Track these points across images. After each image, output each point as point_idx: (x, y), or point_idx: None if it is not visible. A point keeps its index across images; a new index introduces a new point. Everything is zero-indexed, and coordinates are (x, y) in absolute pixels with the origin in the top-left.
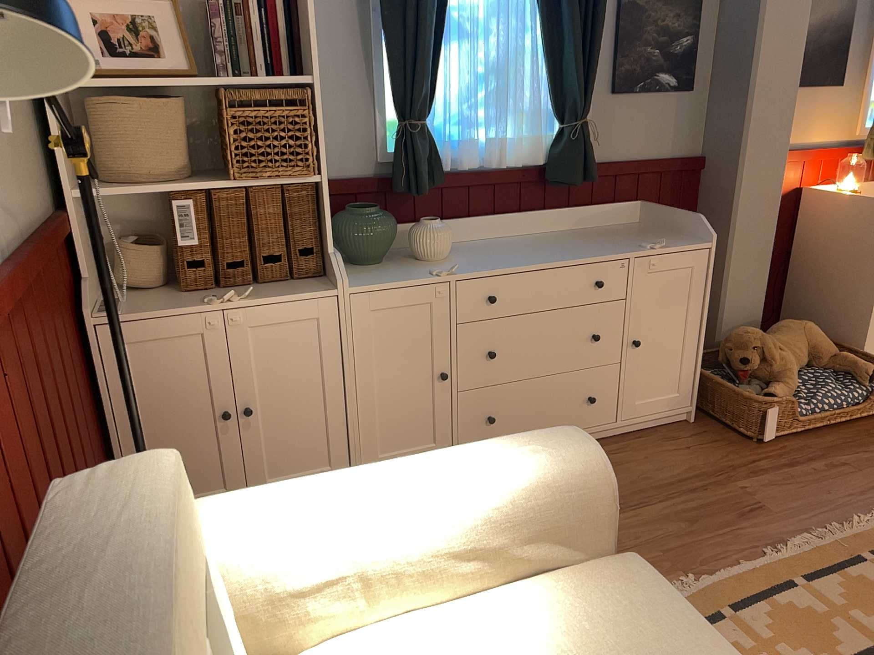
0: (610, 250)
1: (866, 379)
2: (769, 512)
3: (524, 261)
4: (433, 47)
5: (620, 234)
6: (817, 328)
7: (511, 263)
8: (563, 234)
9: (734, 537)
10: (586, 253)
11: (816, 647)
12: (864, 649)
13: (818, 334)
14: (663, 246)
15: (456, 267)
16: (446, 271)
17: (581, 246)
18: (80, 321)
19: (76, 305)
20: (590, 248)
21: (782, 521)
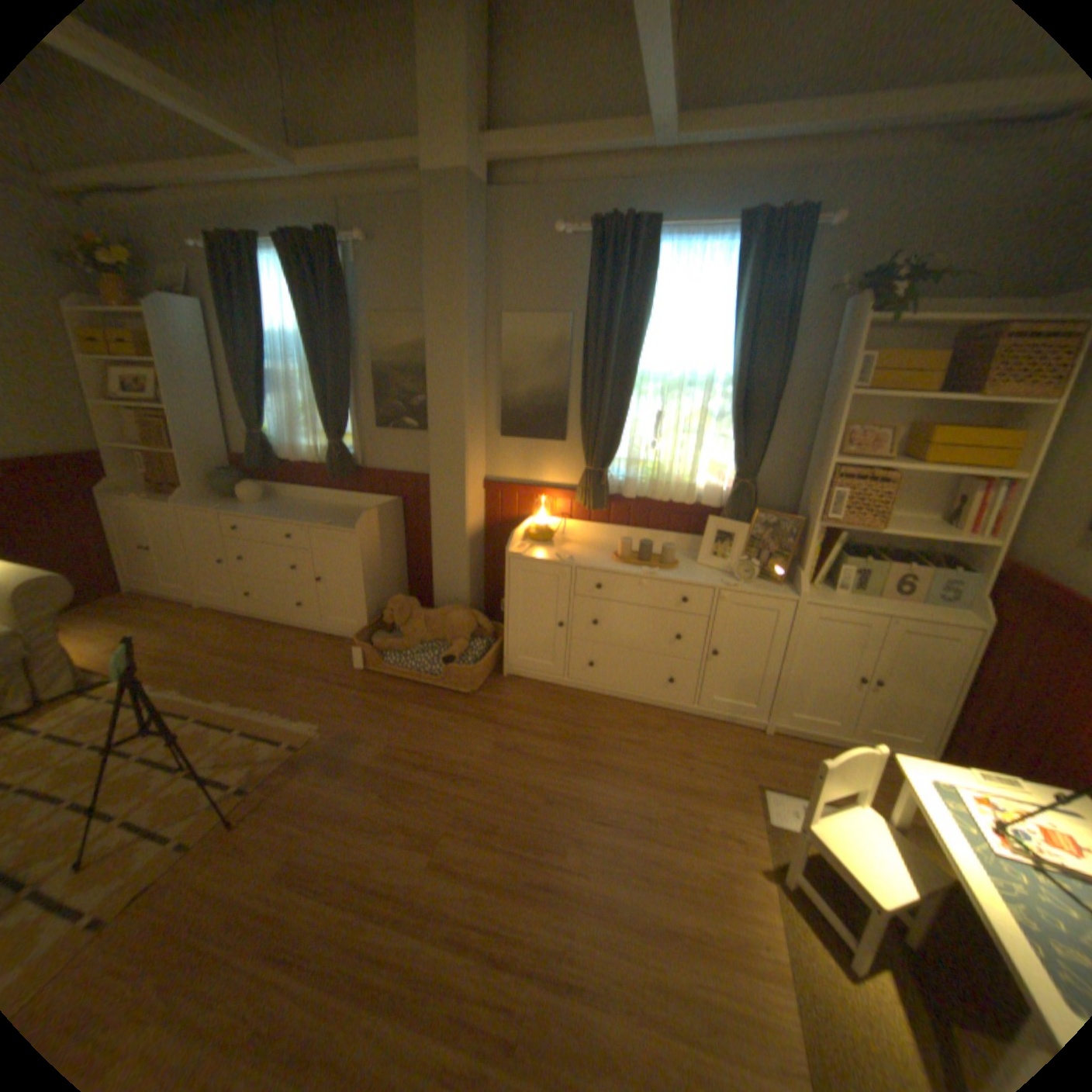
0: (310, 520)
1: (442, 660)
2: (272, 695)
3: (261, 514)
4: (249, 396)
5: (359, 515)
6: (464, 617)
7: (254, 513)
8: (341, 508)
9: (232, 694)
10: (295, 518)
11: (128, 740)
12: (133, 753)
13: (457, 620)
14: (333, 526)
15: (219, 508)
16: (222, 509)
17: (314, 515)
18: (93, 495)
19: (92, 488)
20: (308, 517)
21: (264, 701)
